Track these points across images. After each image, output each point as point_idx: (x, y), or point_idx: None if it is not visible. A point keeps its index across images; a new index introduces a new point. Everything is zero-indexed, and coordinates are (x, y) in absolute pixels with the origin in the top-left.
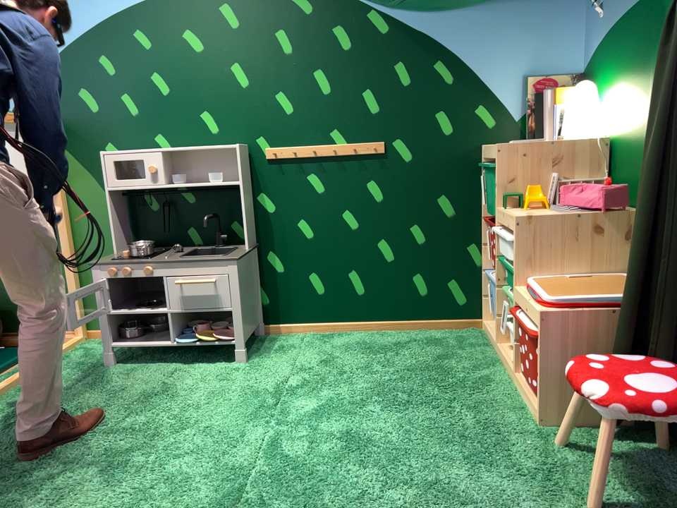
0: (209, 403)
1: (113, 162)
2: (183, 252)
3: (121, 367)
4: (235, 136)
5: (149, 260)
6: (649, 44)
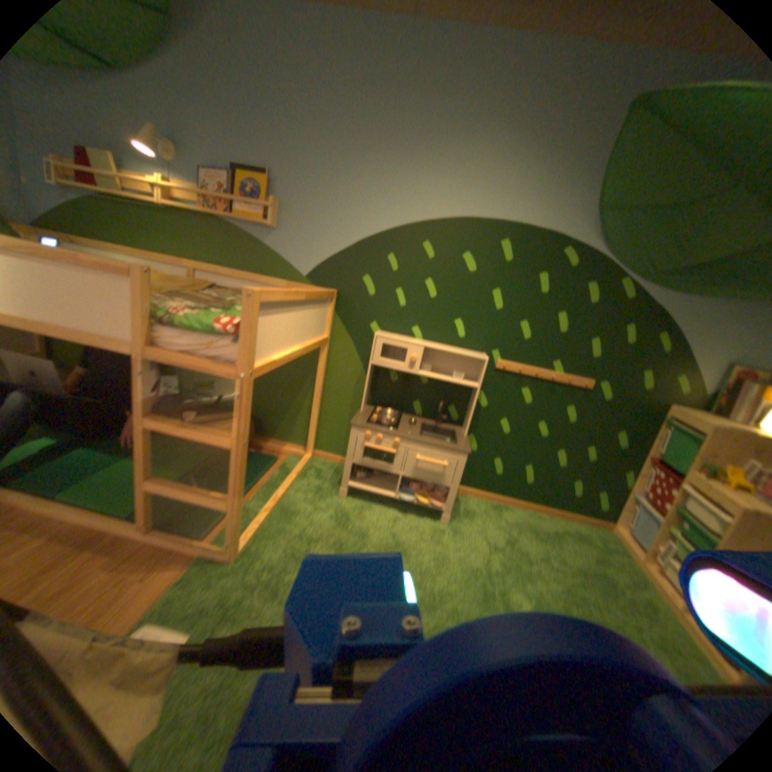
0: (438, 569)
1: (381, 342)
2: (413, 421)
3: (351, 500)
4: (475, 342)
5: (397, 431)
6: None
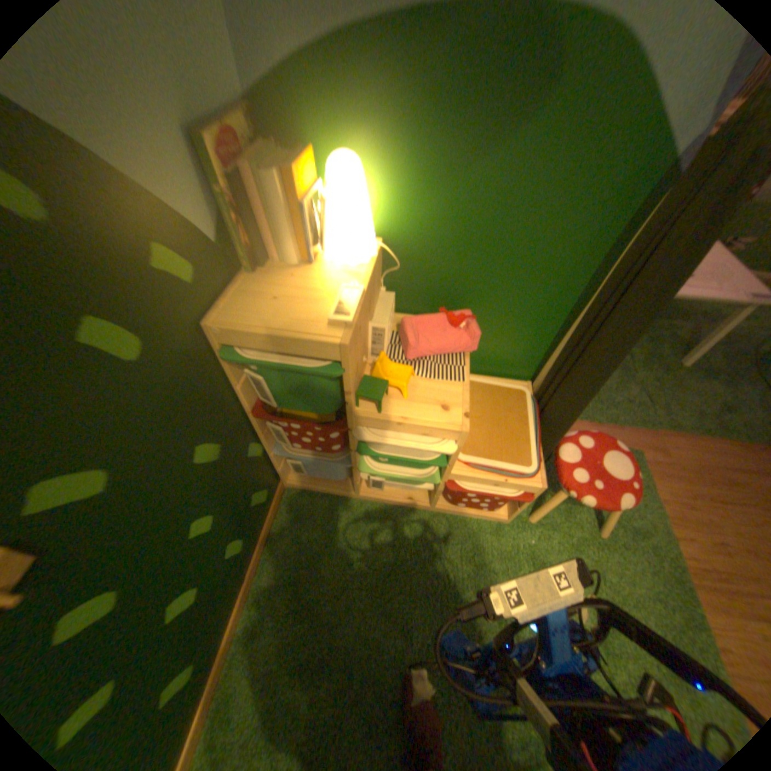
0: None
1: None
2: None
3: None
4: None
5: None
6: (503, 113)
